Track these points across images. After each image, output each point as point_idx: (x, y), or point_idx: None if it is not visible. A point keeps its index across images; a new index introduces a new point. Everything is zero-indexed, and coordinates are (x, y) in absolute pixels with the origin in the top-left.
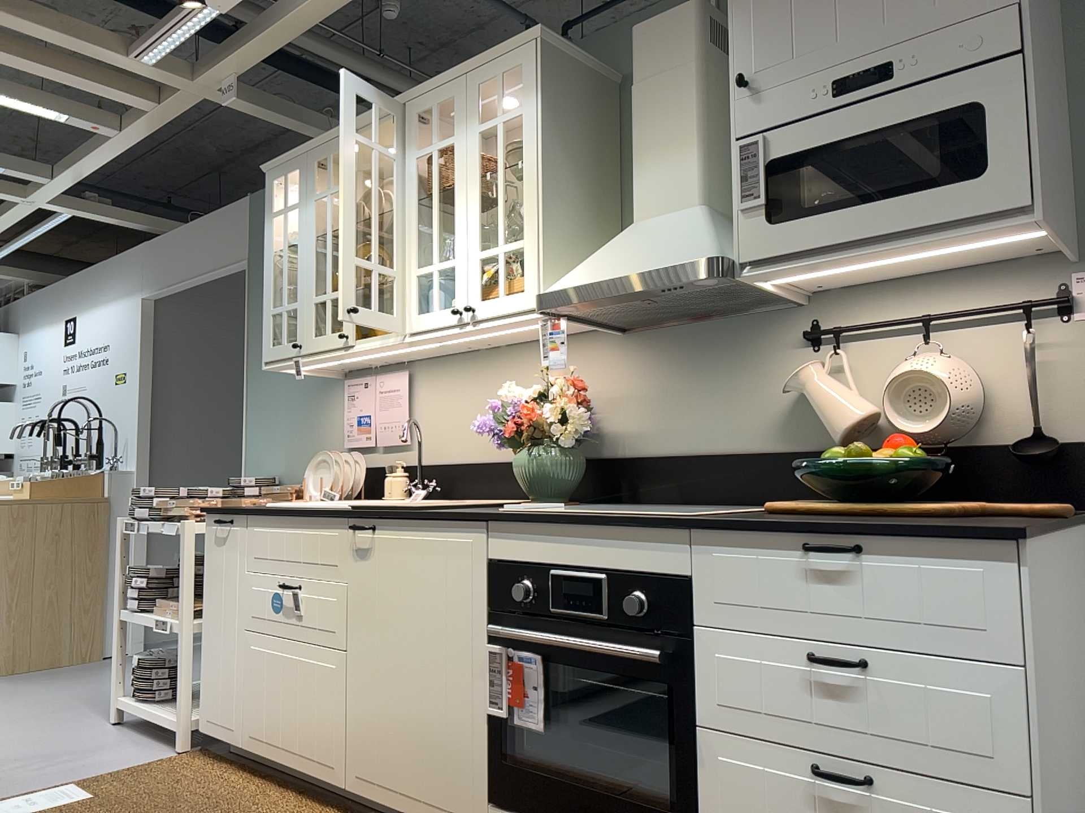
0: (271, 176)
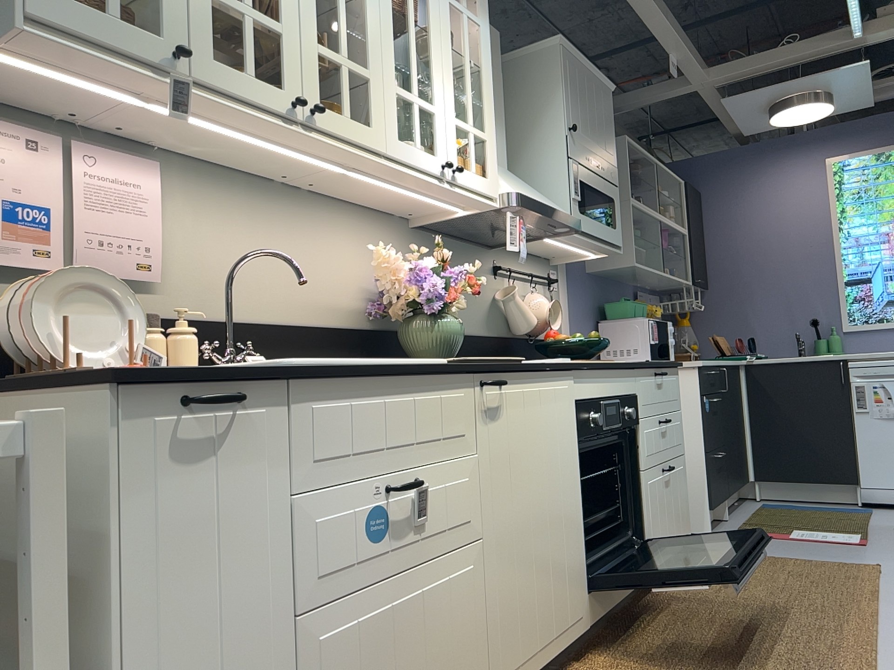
0: None
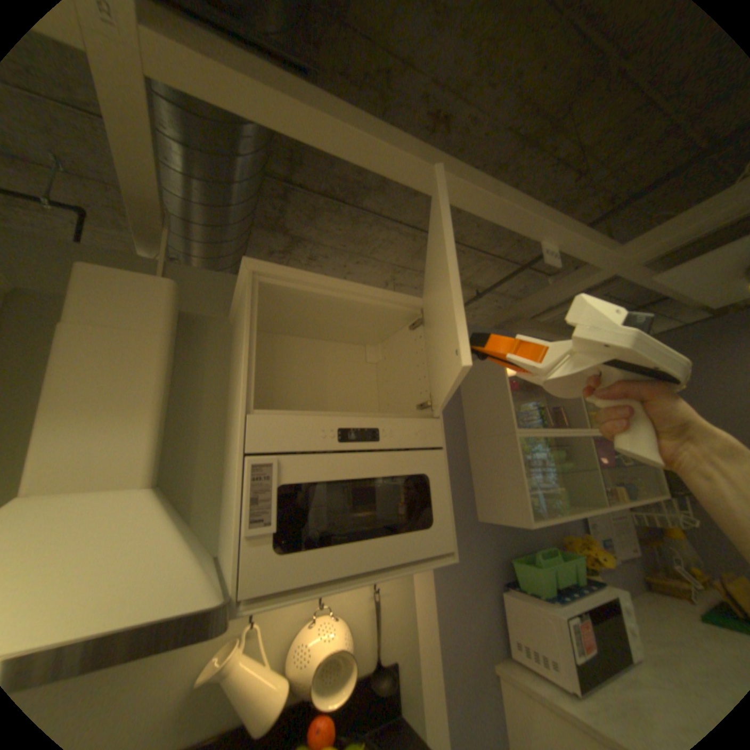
0: None
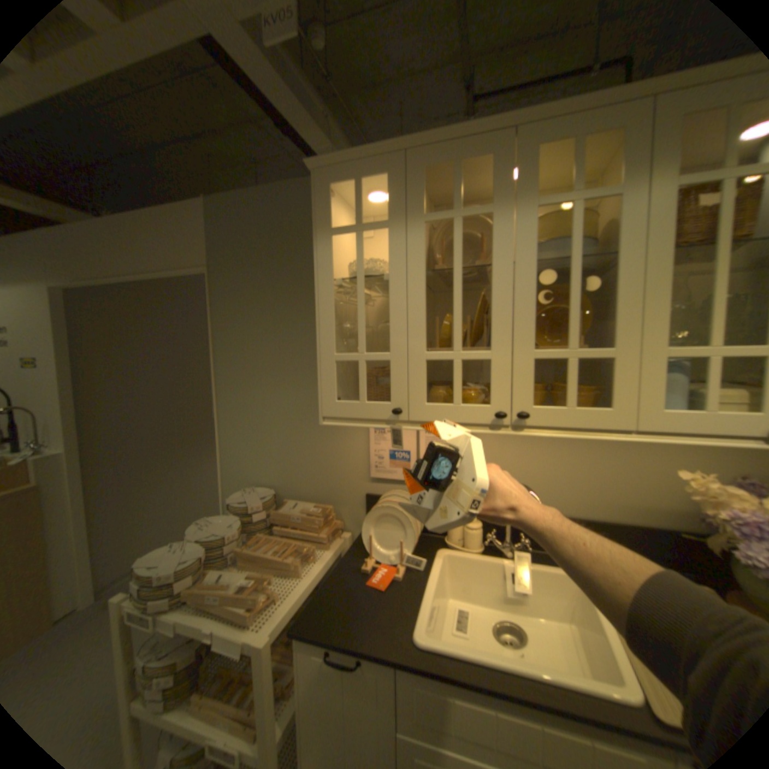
0: (322, 173)
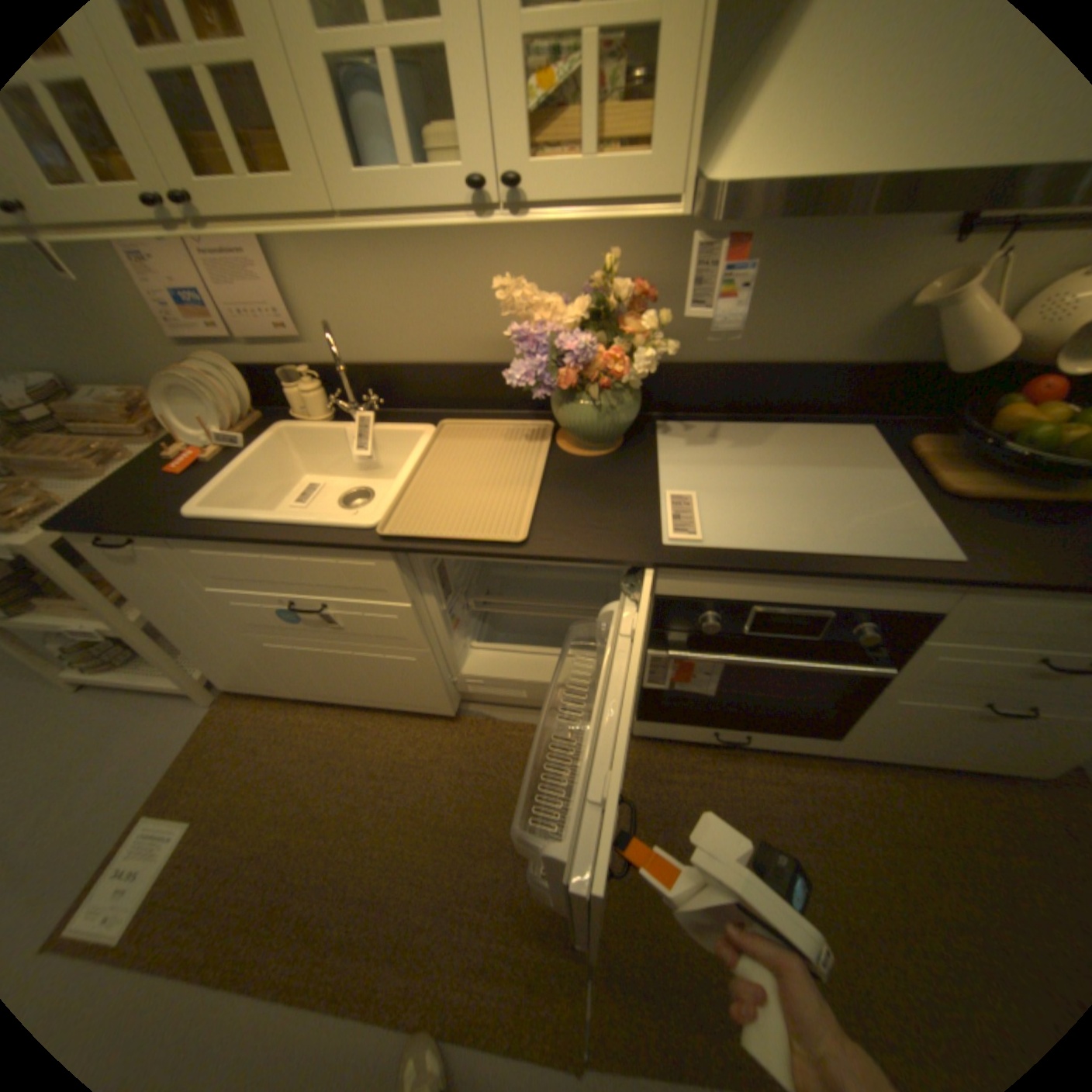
0: None
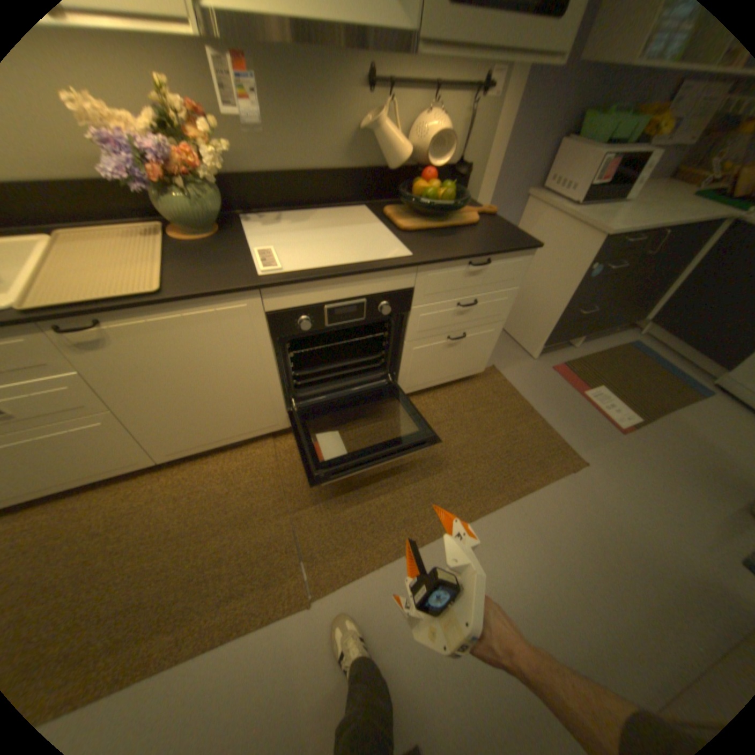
0: None
